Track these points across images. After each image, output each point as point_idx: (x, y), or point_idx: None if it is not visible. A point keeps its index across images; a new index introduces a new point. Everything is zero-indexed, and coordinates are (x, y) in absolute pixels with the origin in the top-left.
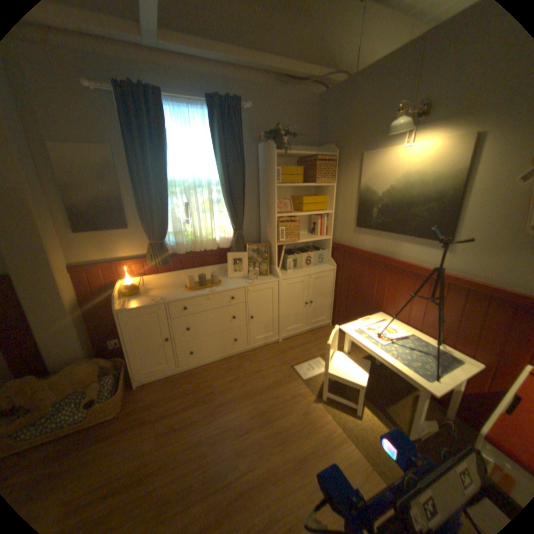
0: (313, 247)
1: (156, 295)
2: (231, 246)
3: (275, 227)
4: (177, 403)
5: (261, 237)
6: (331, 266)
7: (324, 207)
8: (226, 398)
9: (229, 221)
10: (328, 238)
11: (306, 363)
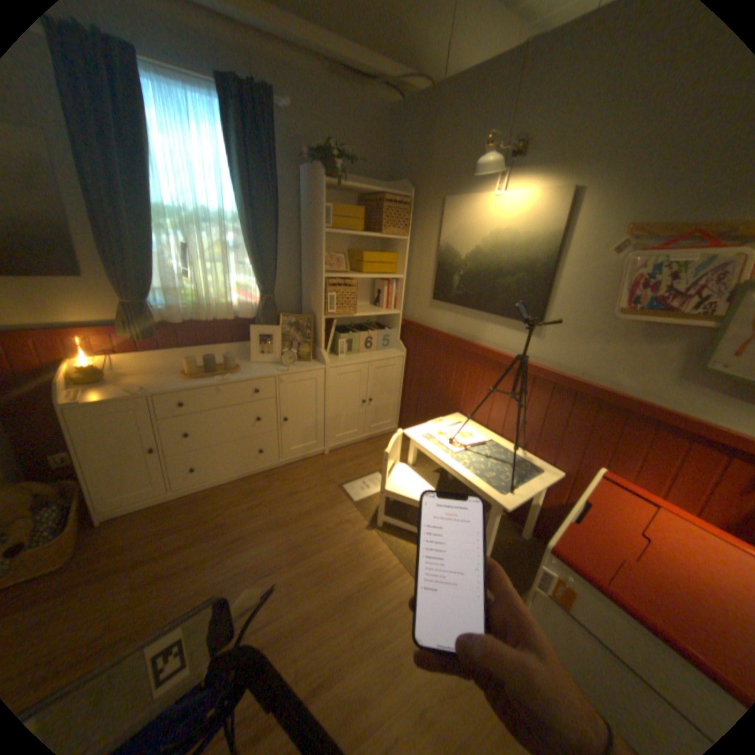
0: (376, 326)
1: (133, 385)
2: (256, 317)
3: (321, 293)
4: (168, 542)
5: (303, 307)
6: (399, 352)
7: (392, 270)
8: (244, 531)
9: (254, 279)
10: (396, 313)
11: (360, 480)
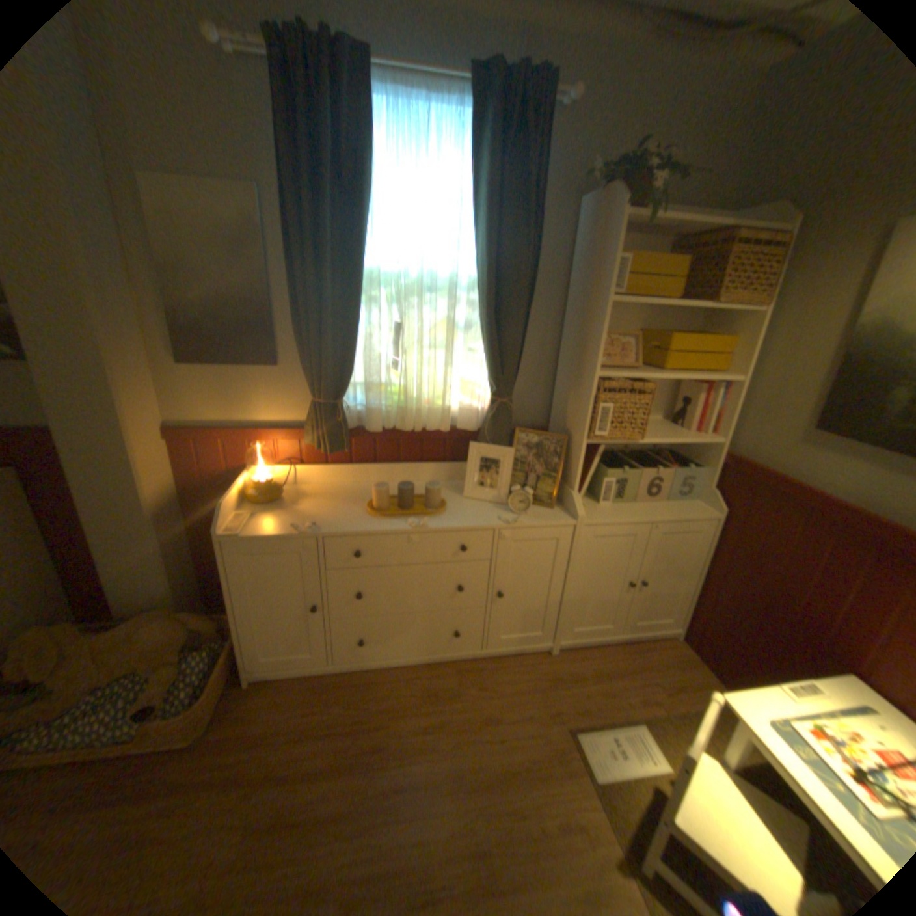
0: (671, 454)
1: (310, 512)
2: (482, 429)
3: (589, 401)
4: (312, 750)
5: (553, 417)
6: (713, 508)
7: (723, 364)
8: (411, 775)
9: (487, 373)
10: (719, 441)
11: (611, 733)
